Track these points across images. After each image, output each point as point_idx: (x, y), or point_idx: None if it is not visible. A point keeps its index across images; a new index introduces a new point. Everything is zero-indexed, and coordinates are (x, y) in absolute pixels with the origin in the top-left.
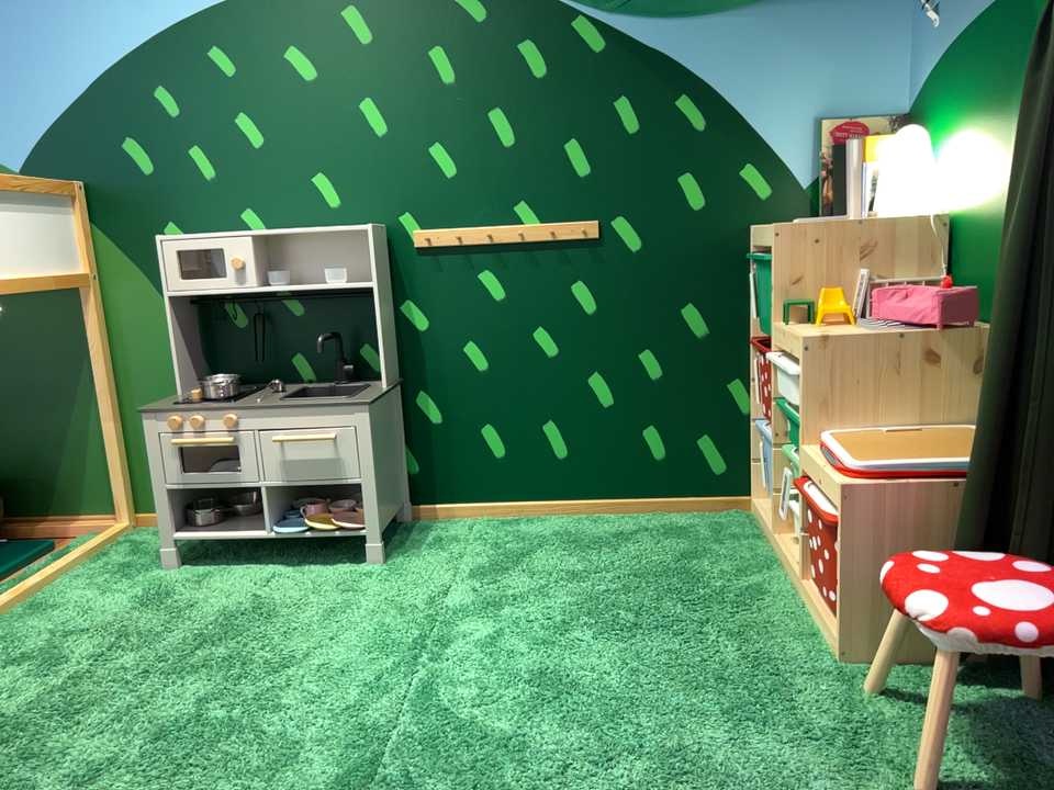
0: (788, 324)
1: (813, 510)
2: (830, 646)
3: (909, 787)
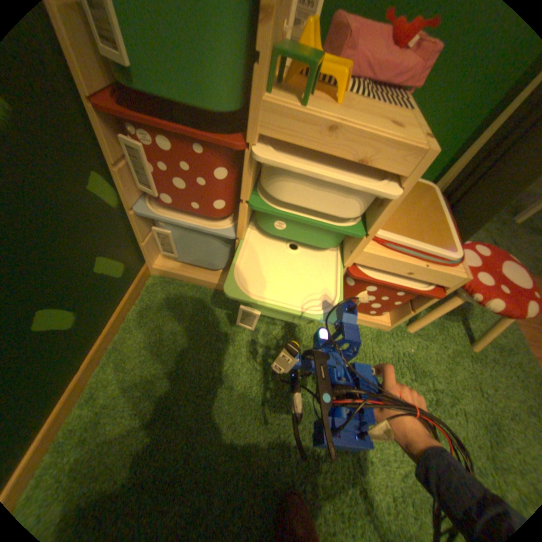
0: (302, 102)
1: (363, 281)
2: (373, 327)
3: (471, 352)
